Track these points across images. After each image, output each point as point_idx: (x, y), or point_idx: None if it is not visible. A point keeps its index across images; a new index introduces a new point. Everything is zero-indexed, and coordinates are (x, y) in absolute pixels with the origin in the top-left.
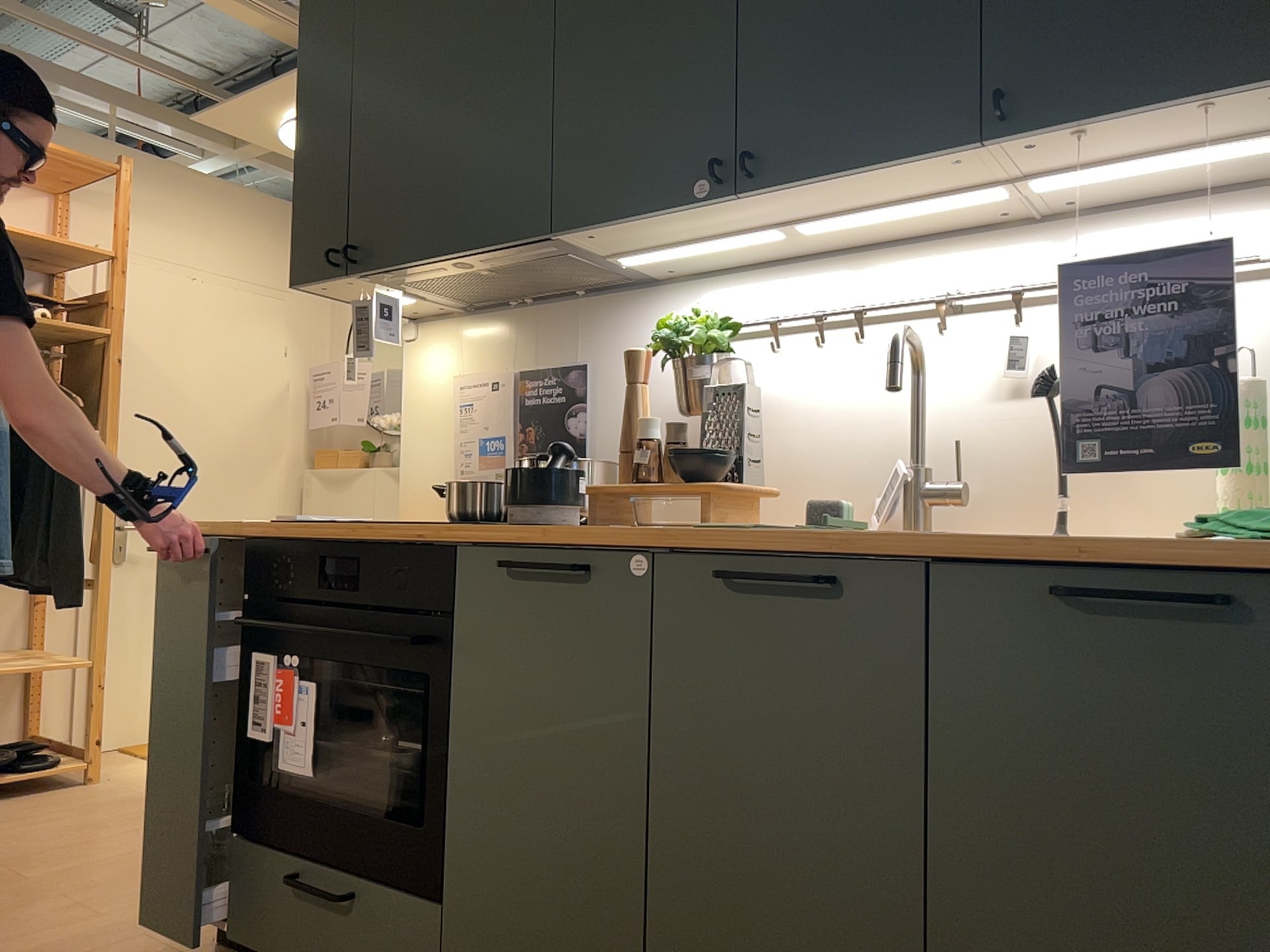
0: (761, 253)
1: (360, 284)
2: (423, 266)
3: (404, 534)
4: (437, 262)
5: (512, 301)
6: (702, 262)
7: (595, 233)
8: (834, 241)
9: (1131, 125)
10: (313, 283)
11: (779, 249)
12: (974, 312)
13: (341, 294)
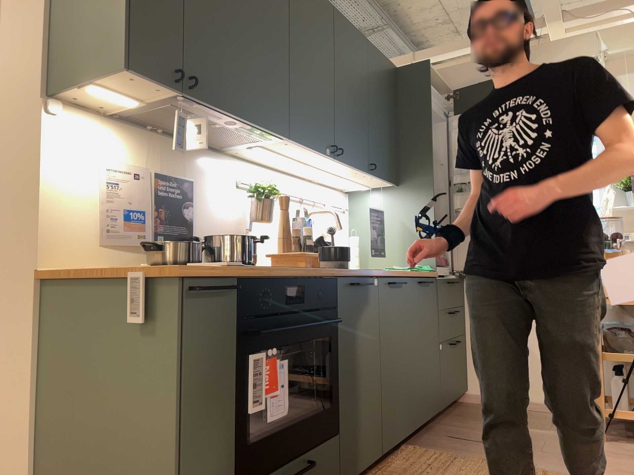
0: (267, 160)
1: (160, 92)
2: (223, 114)
3: (317, 273)
4: (232, 117)
5: (152, 127)
6: (249, 154)
7: (290, 143)
8: (282, 166)
9: (376, 179)
10: (142, 75)
11: (272, 162)
12: (297, 202)
13: (119, 82)
